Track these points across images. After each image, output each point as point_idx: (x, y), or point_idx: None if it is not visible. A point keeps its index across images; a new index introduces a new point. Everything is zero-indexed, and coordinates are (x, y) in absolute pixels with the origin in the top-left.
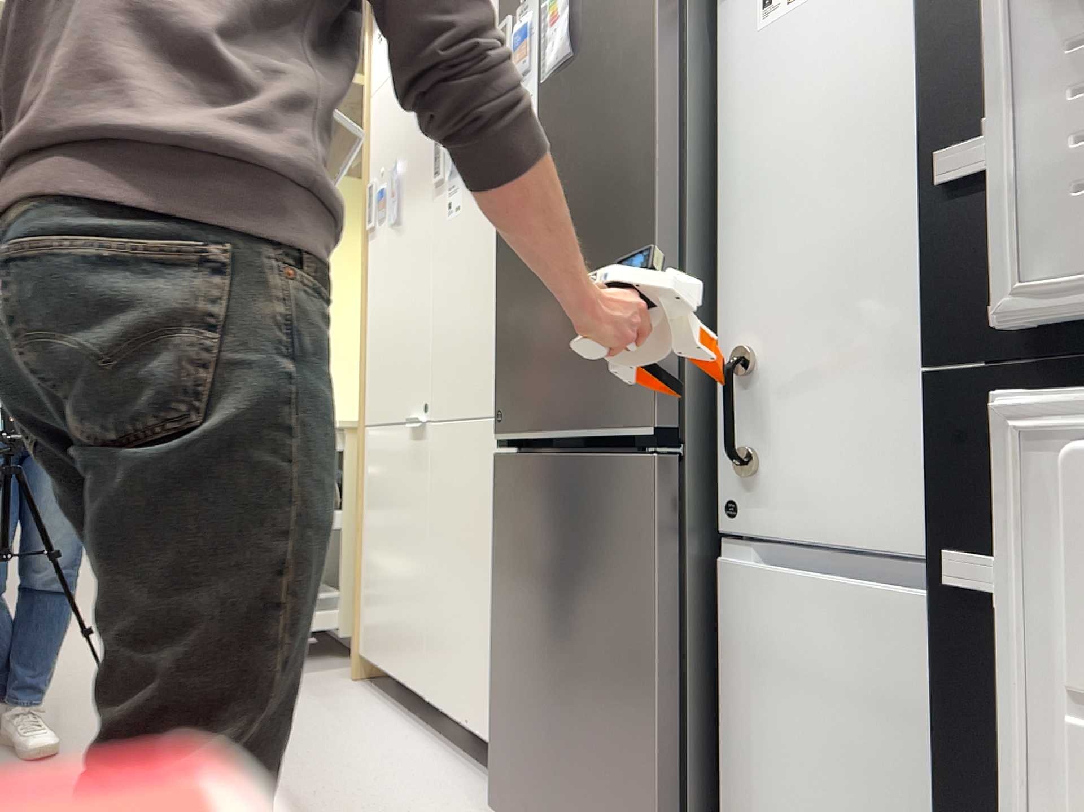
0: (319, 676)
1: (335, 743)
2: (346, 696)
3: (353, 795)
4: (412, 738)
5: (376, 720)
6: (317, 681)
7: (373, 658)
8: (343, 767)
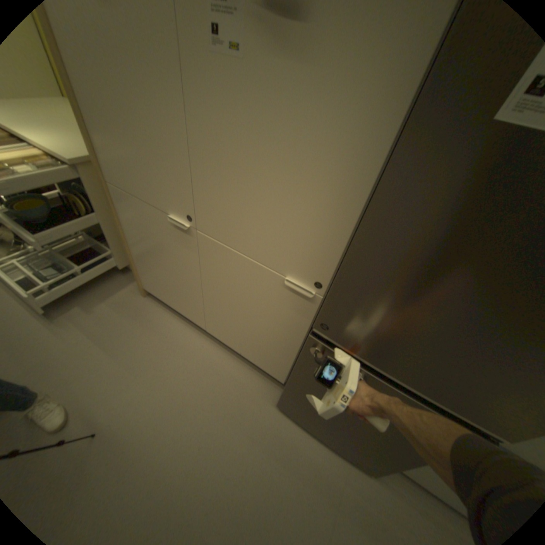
0: (123, 296)
1: (172, 361)
2: (149, 313)
3: (210, 404)
4: (204, 344)
5: (178, 332)
6: (126, 302)
7: (157, 296)
8: (190, 382)
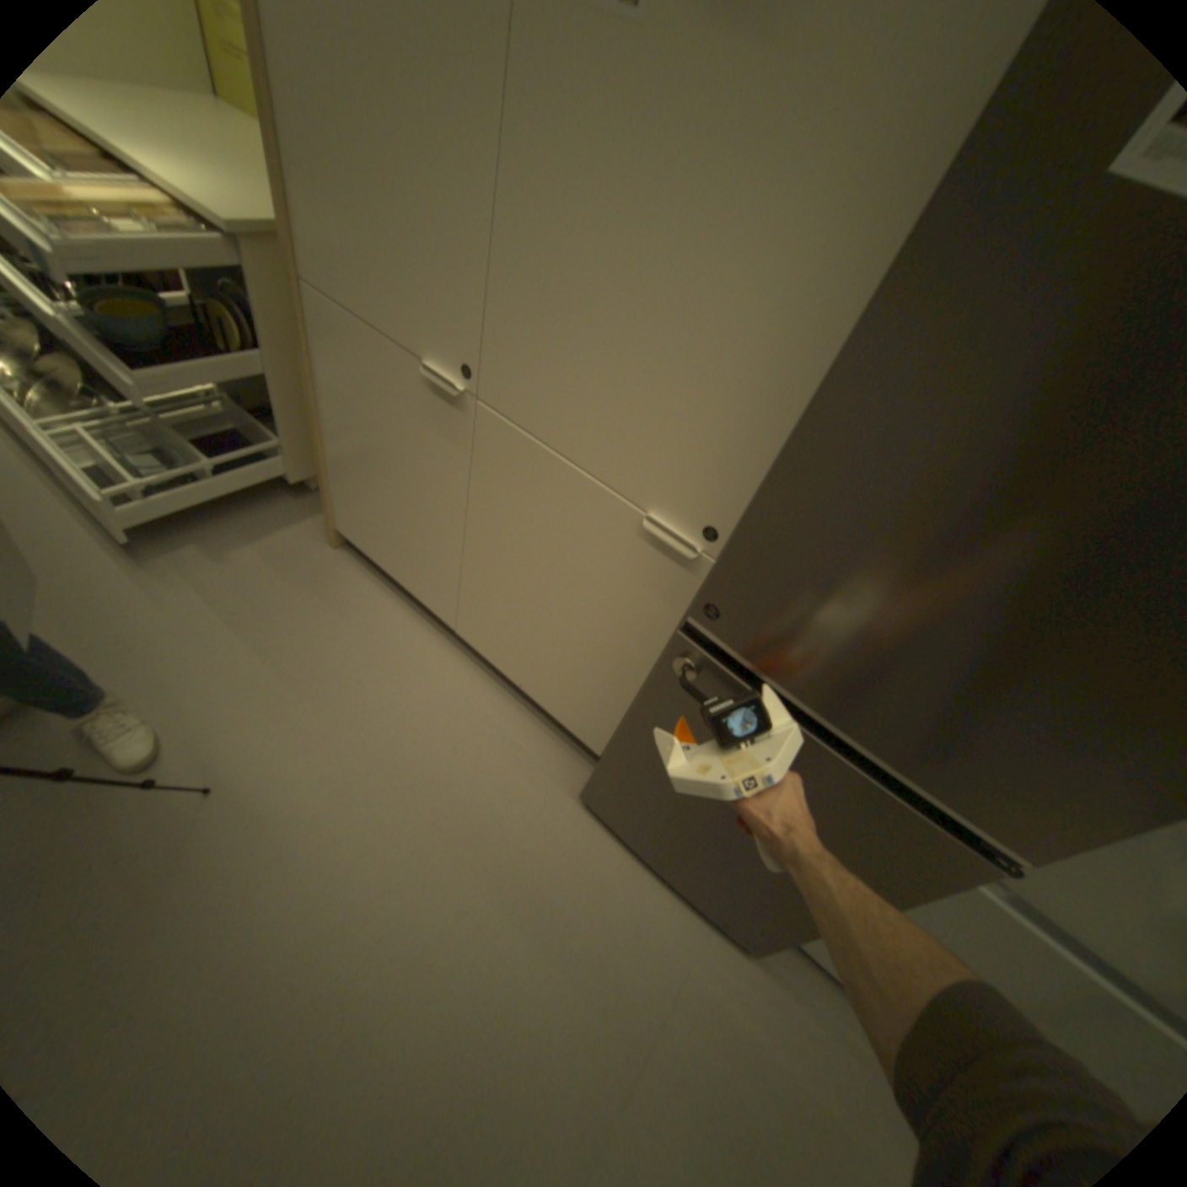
0: (292, 539)
1: (381, 680)
2: (343, 581)
3: (446, 773)
4: (449, 658)
5: (398, 626)
6: (297, 552)
7: (364, 547)
8: (412, 724)
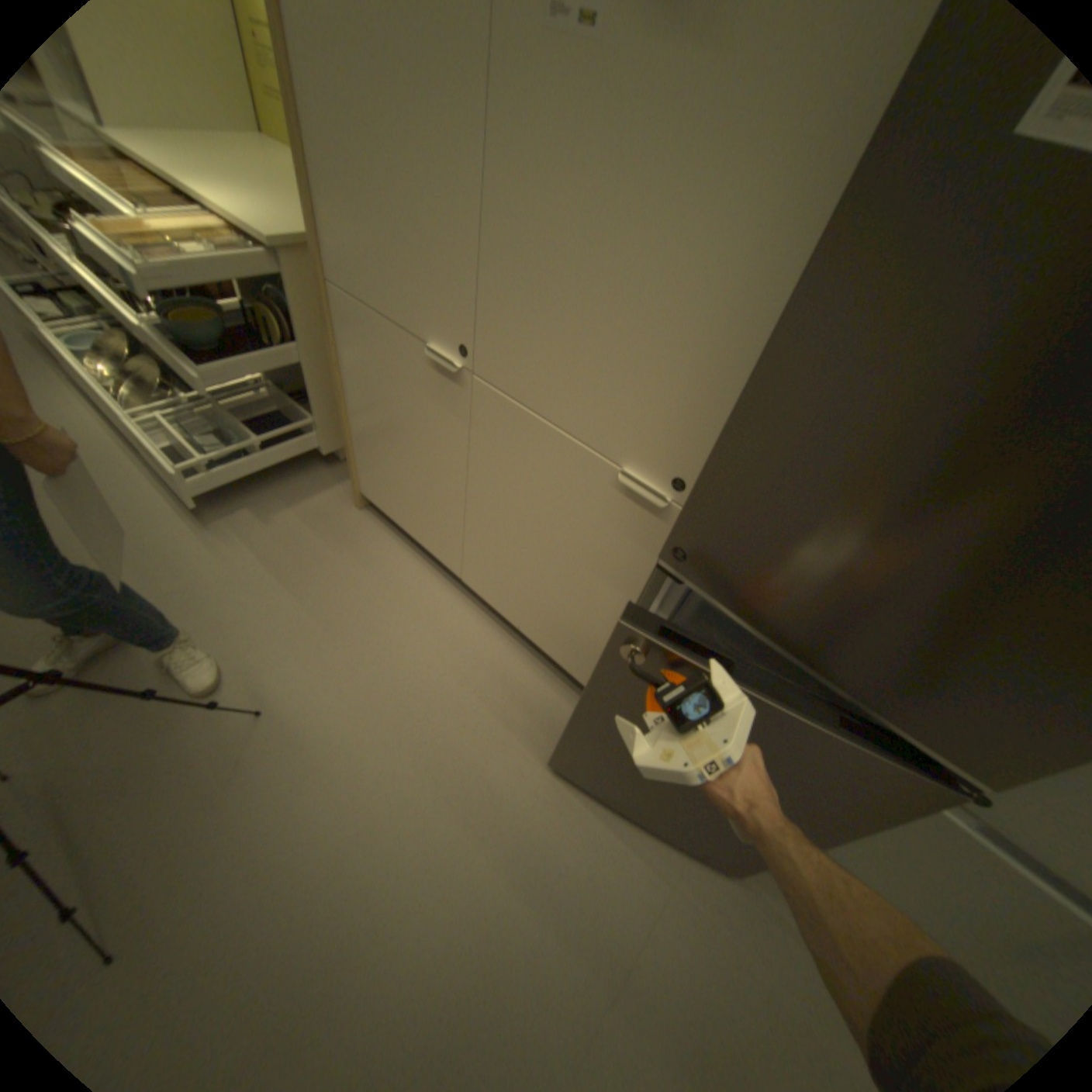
0: (325, 502)
1: (398, 622)
2: (366, 537)
3: (454, 703)
4: (456, 603)
5: (412, 576)
6: (328, 514)
7: (383, 507)
8: (425, 660)
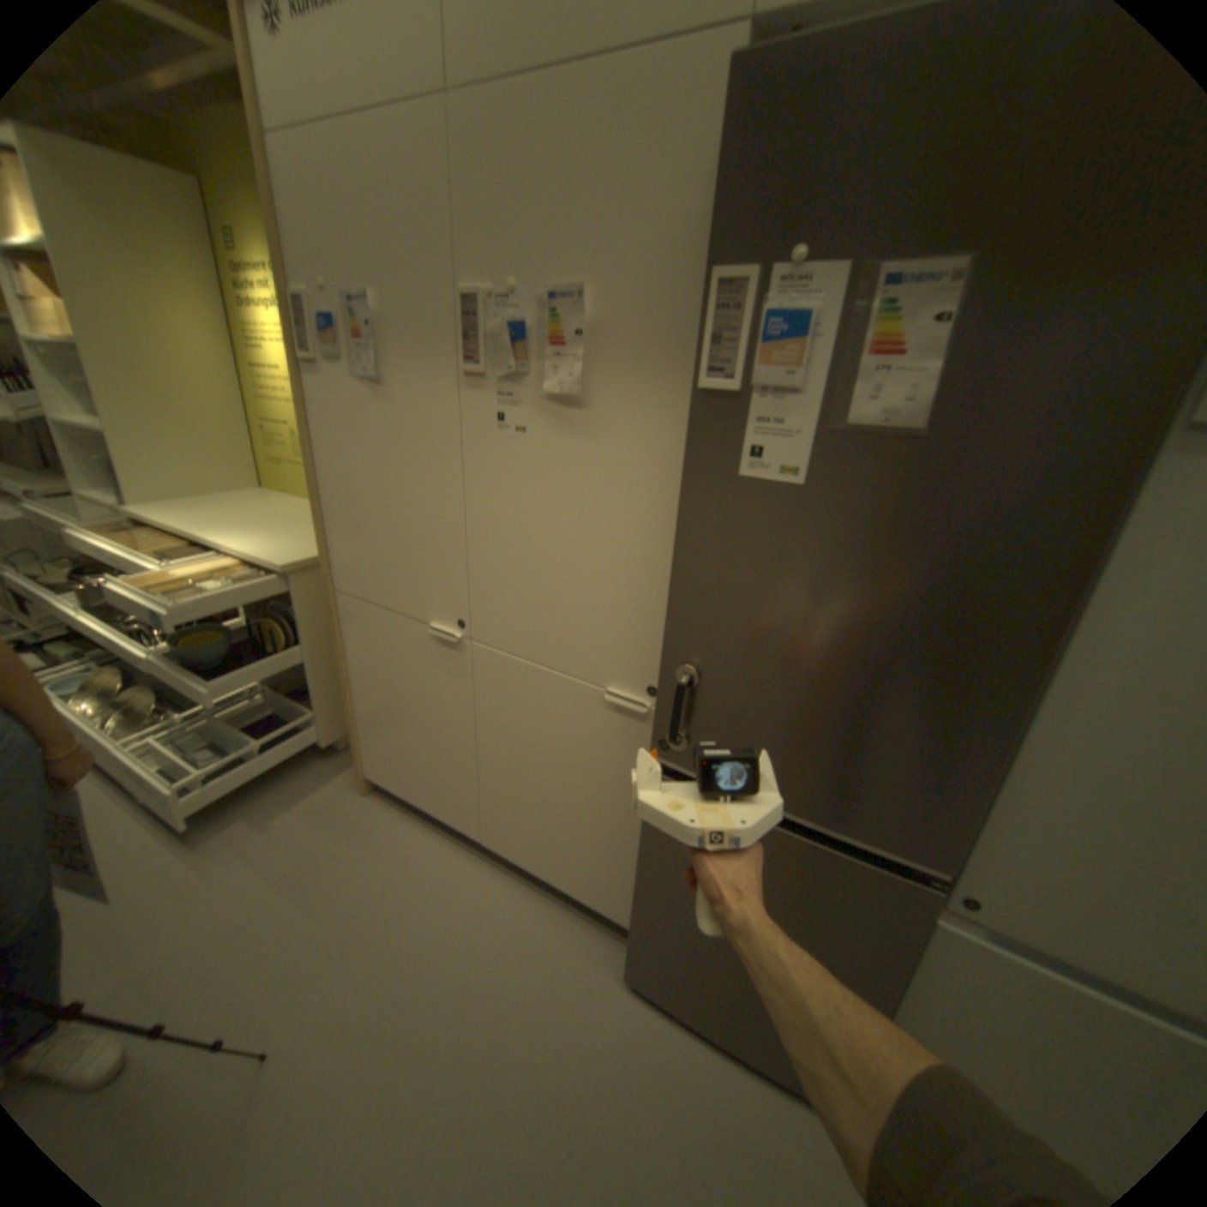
0: (325, 796)
1: (417, 908)
2: (373, 823)
3: (490, 988)
4: (477, 873)
5: (427, 854)
6: (330, 807)
7: (390, 786)
8: (451, 945)
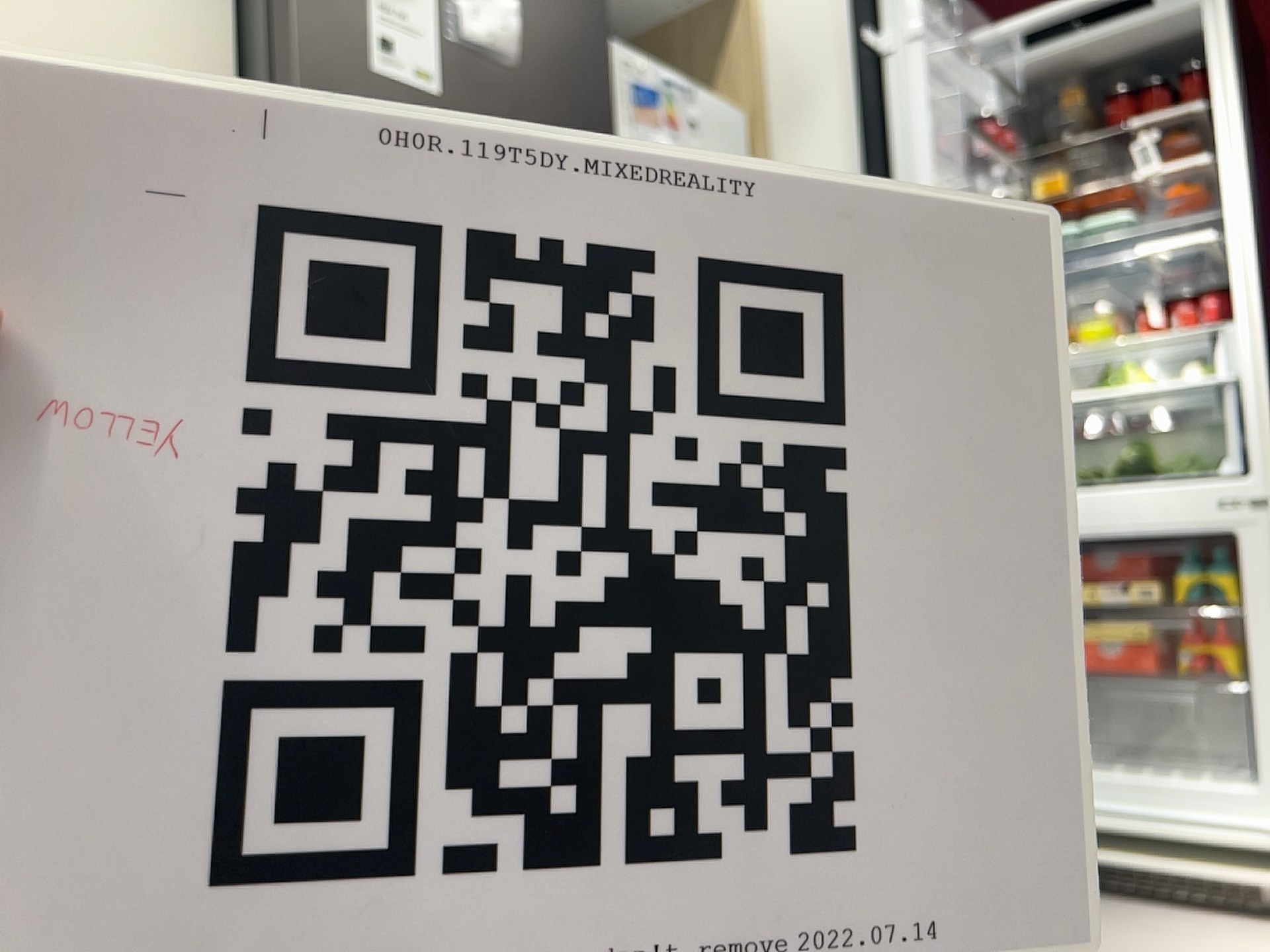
0: None
1: None
2: None
3: None
4: None
5: None
6: None
7: None
8: None
